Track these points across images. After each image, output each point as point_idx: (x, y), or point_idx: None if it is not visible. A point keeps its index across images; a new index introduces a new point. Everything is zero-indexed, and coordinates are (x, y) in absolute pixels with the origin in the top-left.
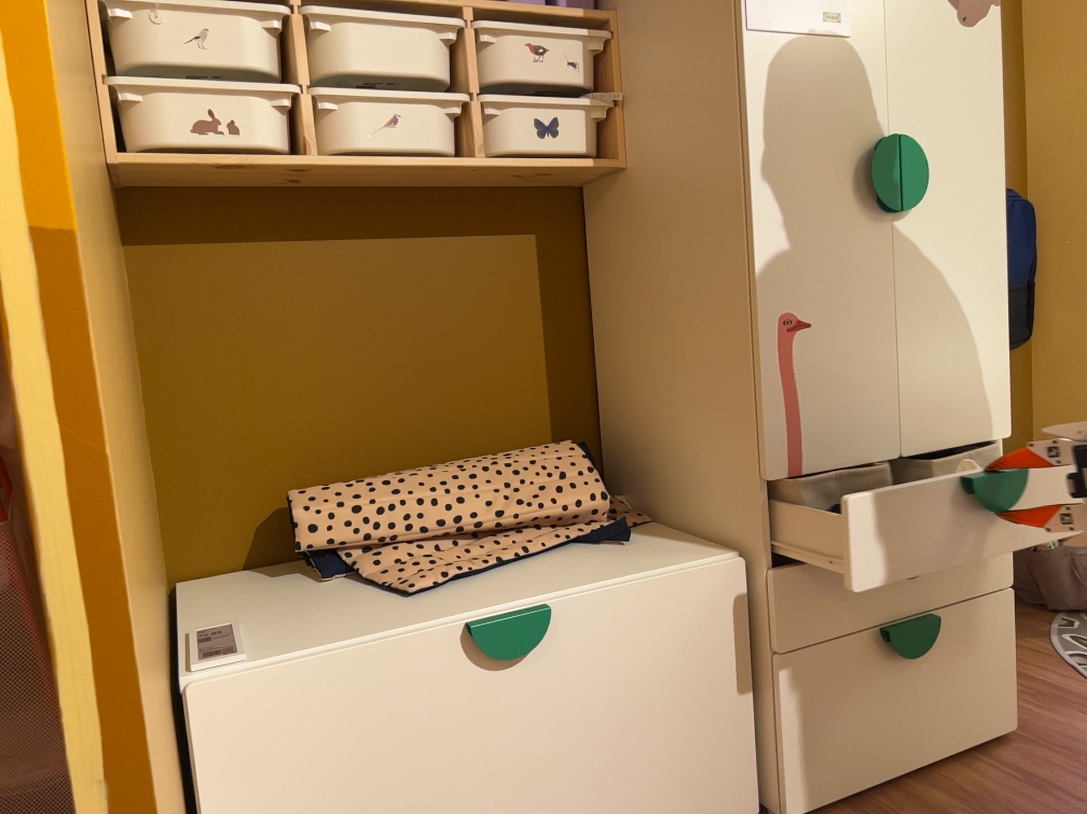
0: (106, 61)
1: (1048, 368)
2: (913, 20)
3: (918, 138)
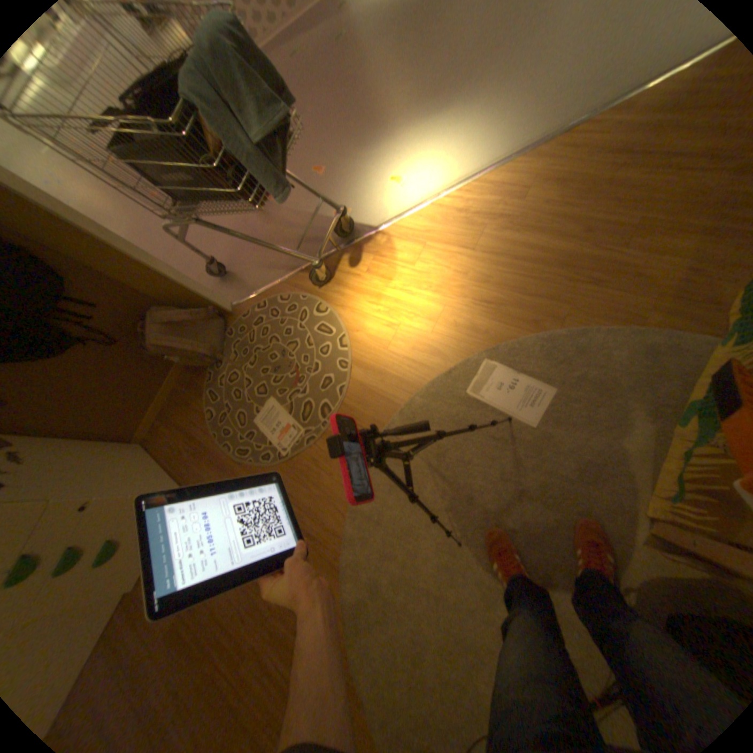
0: None
1: (103, 269)
2: None
3: None
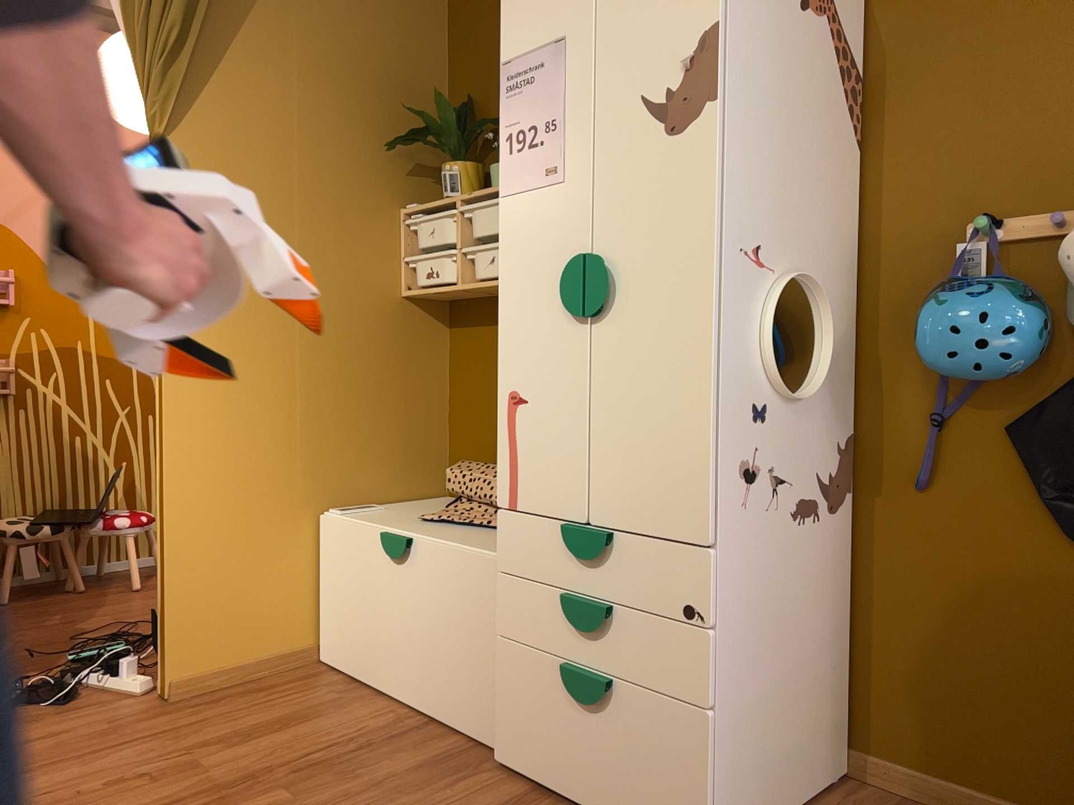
0: (412, 247)
1: None
2: (619, 149)
3: (618, 249)
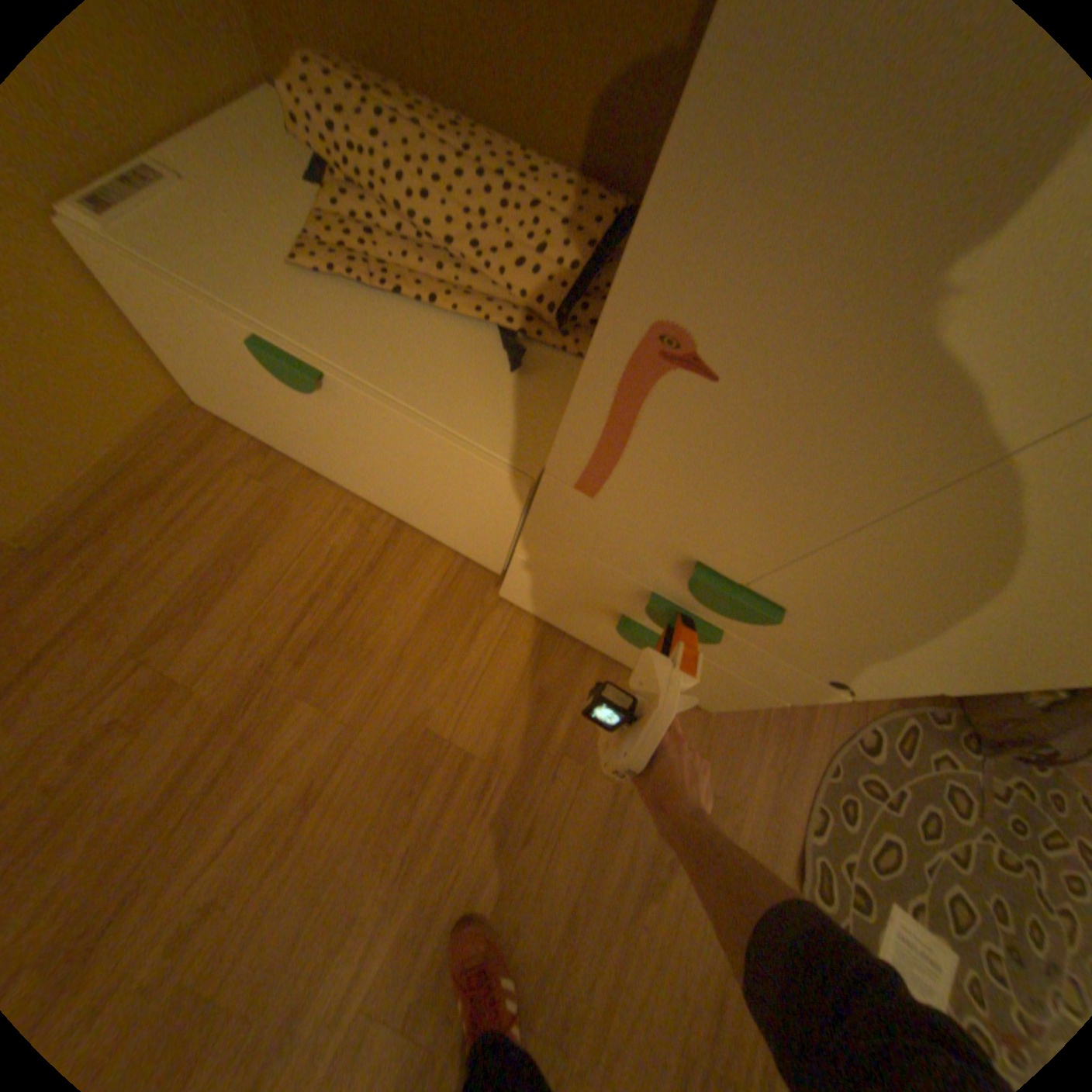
0: None
1: None
2: None
3: None
